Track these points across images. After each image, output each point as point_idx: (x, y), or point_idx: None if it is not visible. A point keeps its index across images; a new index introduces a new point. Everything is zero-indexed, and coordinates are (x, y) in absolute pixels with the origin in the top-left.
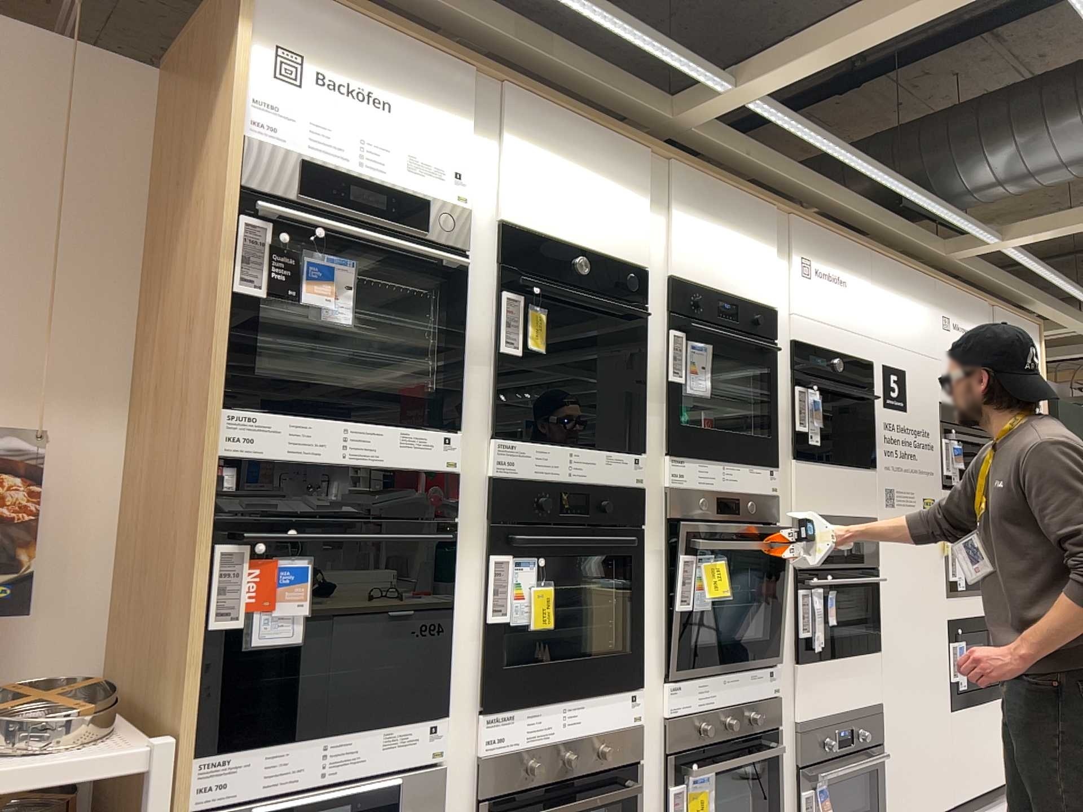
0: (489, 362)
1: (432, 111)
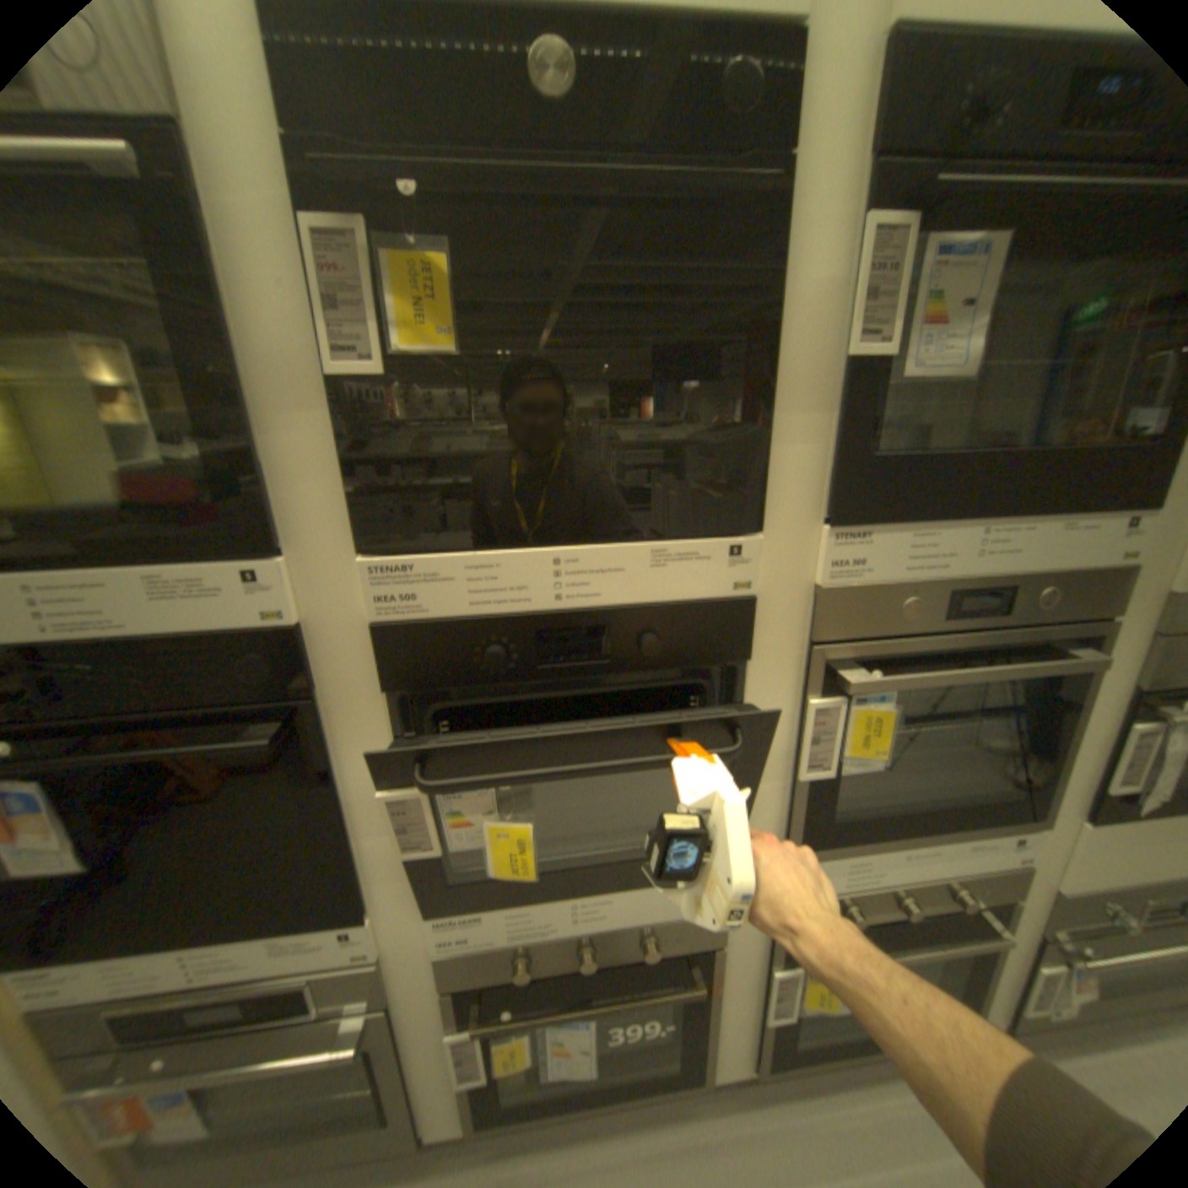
0: (315, 391)
1: None
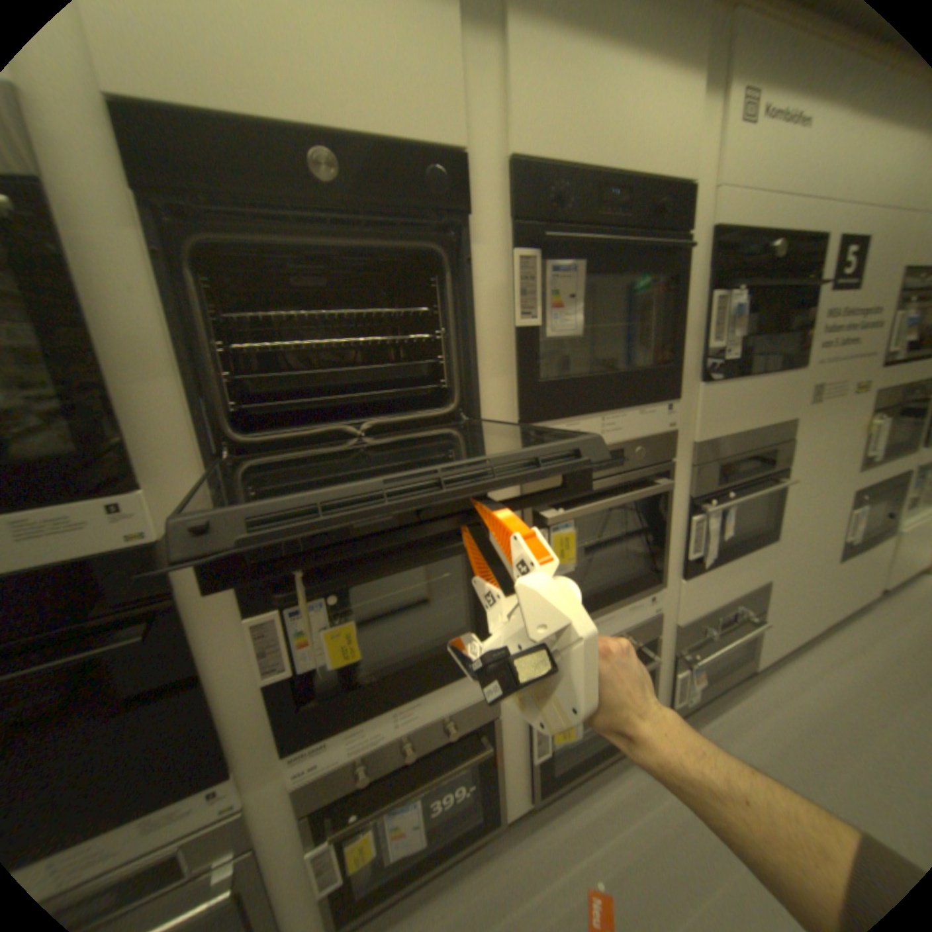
0: (164, 366)
1: None
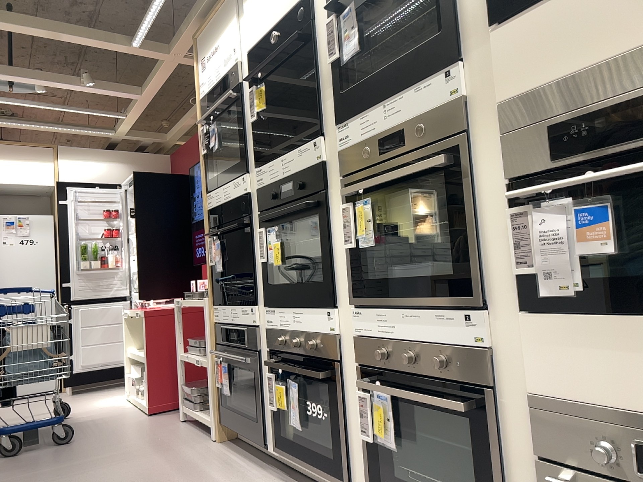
0: (252, 129)
1: (224, 28)
